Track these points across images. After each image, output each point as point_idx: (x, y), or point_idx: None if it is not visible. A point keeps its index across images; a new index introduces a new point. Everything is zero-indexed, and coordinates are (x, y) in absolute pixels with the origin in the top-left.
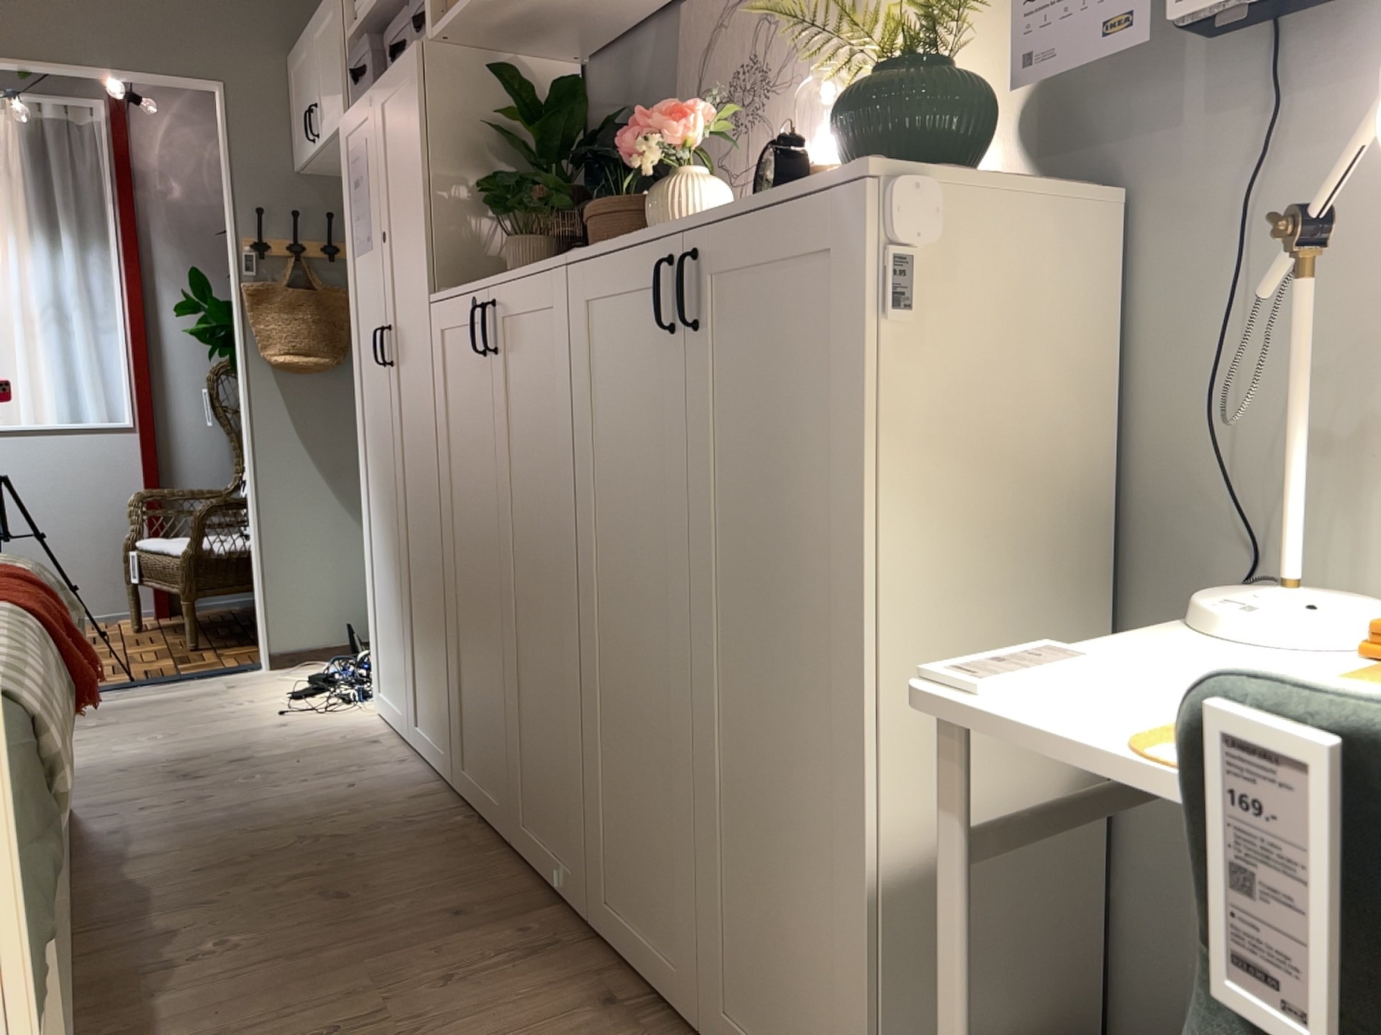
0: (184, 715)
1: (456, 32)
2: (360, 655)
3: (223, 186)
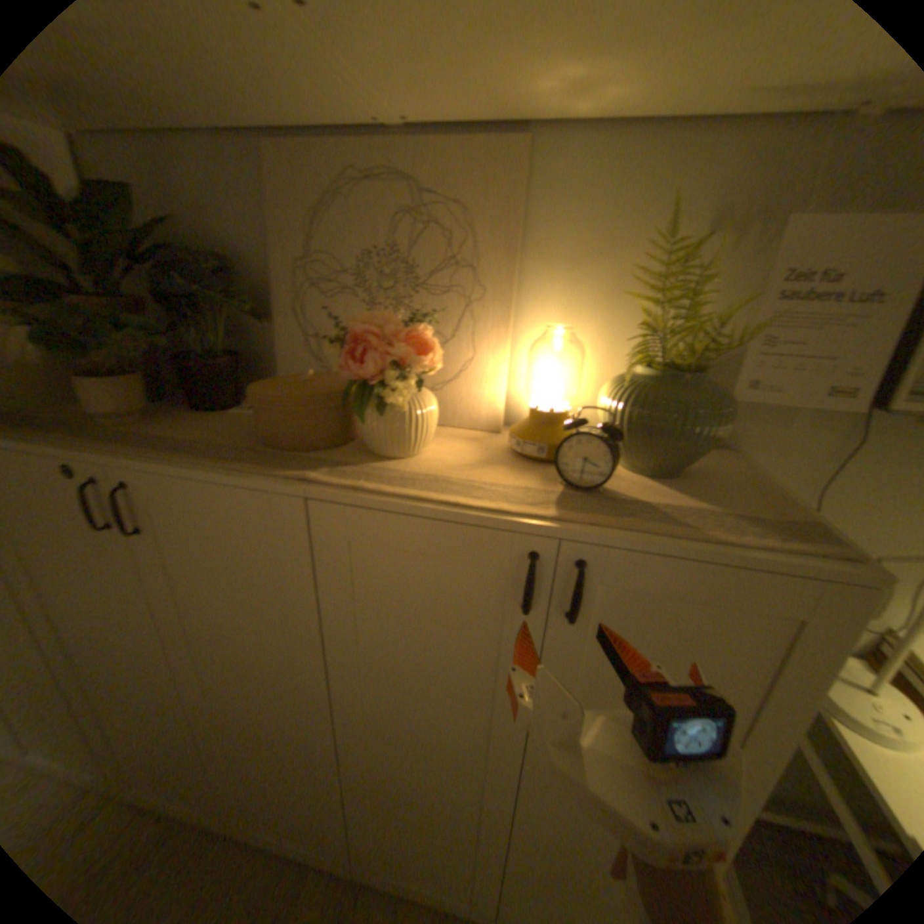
0: None
1: None
2: None
3: None
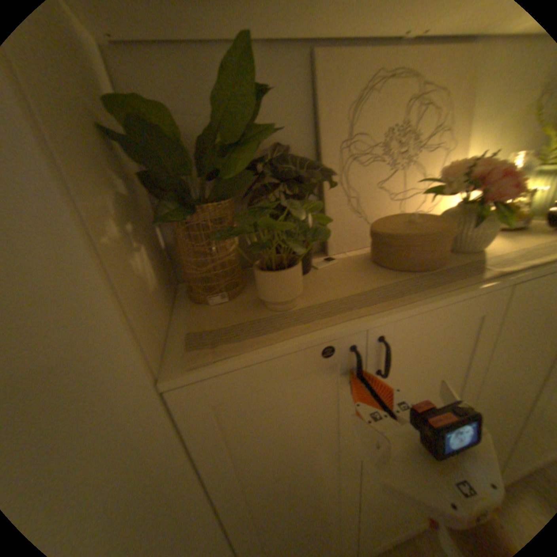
0: None
1: None
2: None
3: None
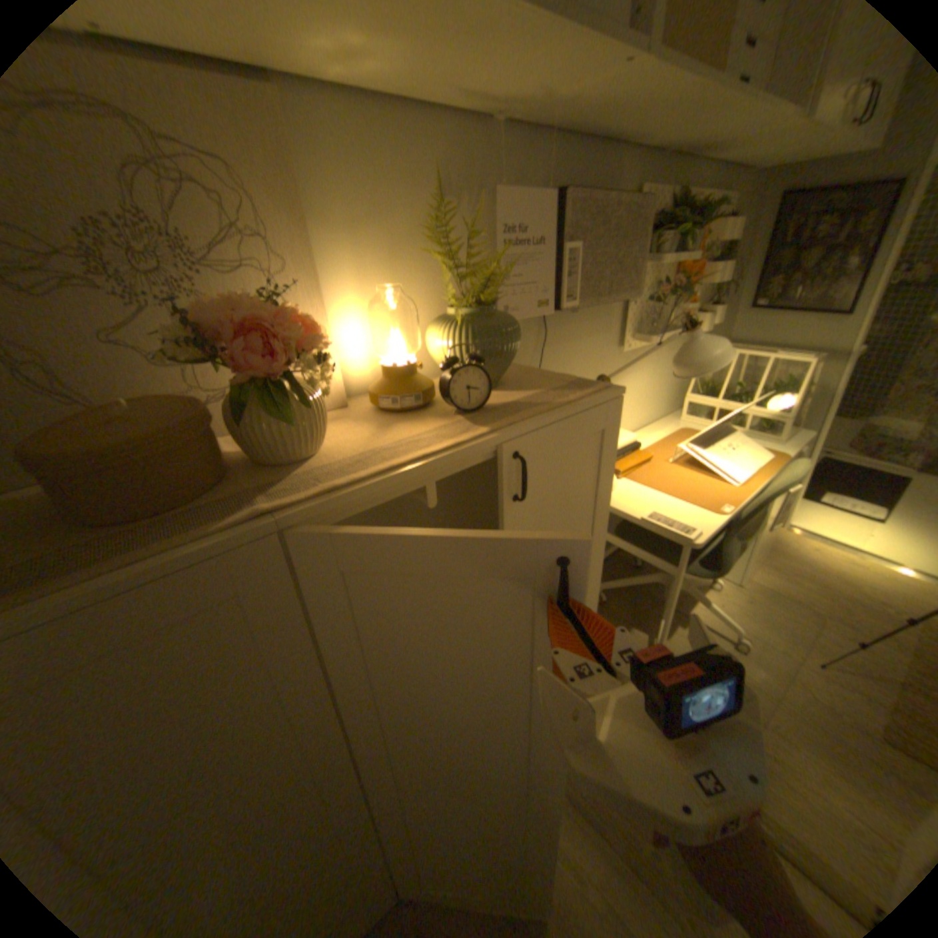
0: None
1: None
2: None
3: None
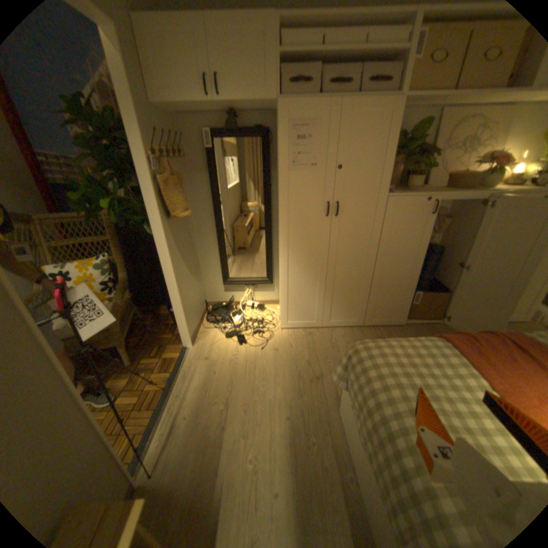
0: (238, 375)
1: (412, 98)
2: (226, 319)
3: (120, 108)
